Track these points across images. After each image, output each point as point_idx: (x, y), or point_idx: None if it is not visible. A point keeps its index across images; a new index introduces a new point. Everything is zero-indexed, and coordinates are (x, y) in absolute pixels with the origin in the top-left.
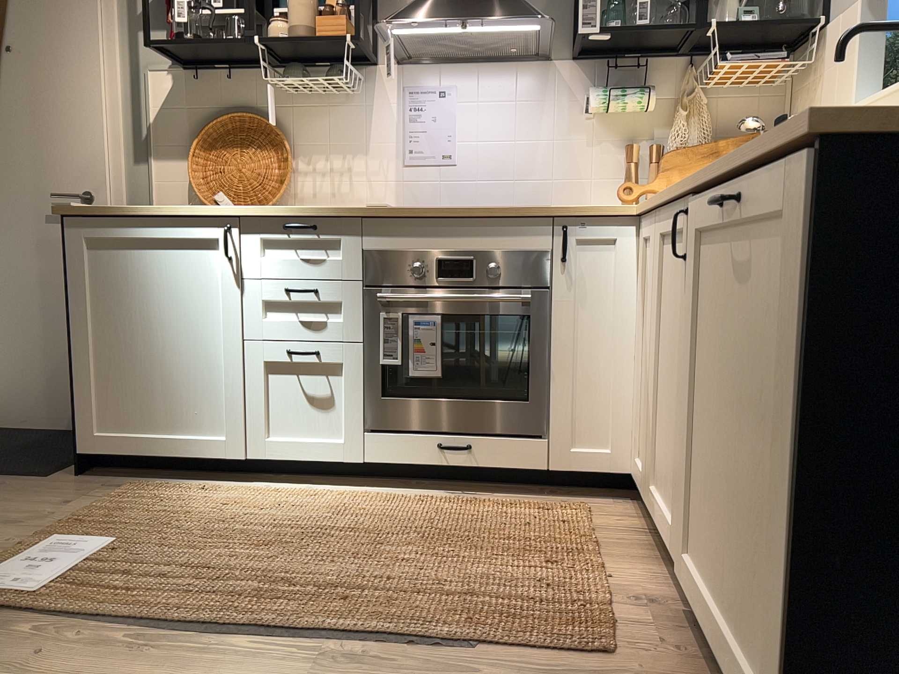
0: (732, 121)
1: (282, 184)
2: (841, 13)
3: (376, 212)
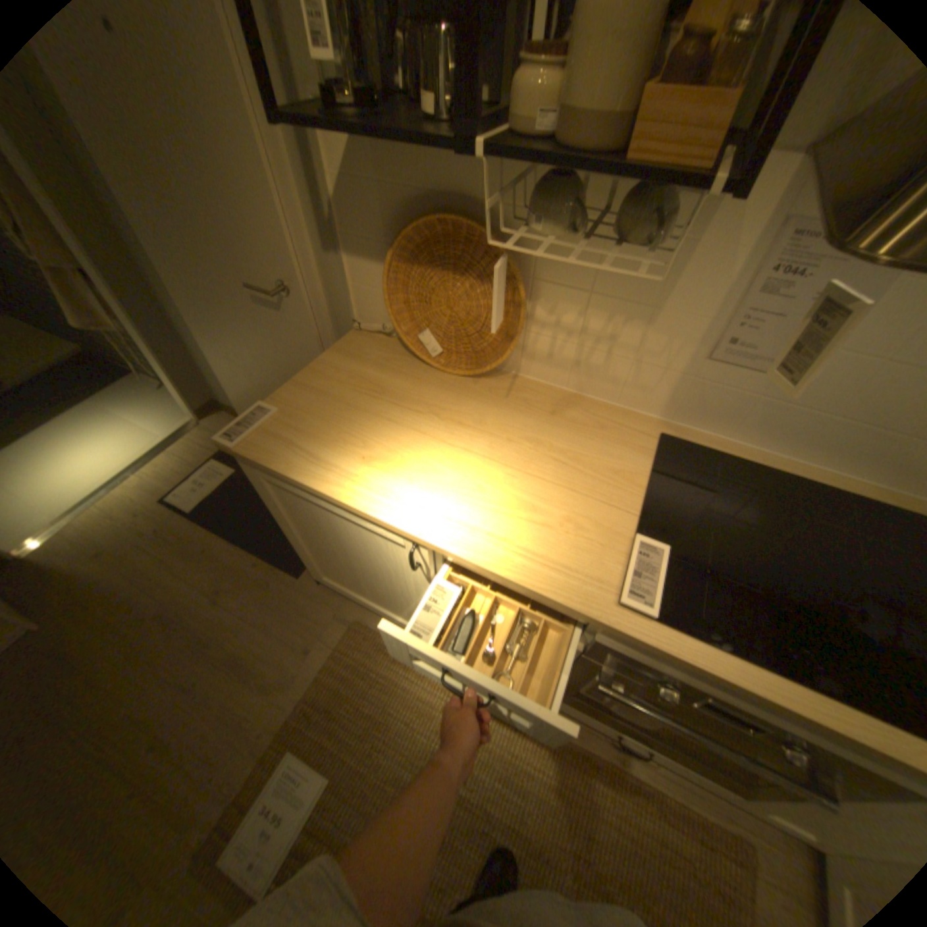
0: None
1: (509, 338)
2: None
3: (636, 641)
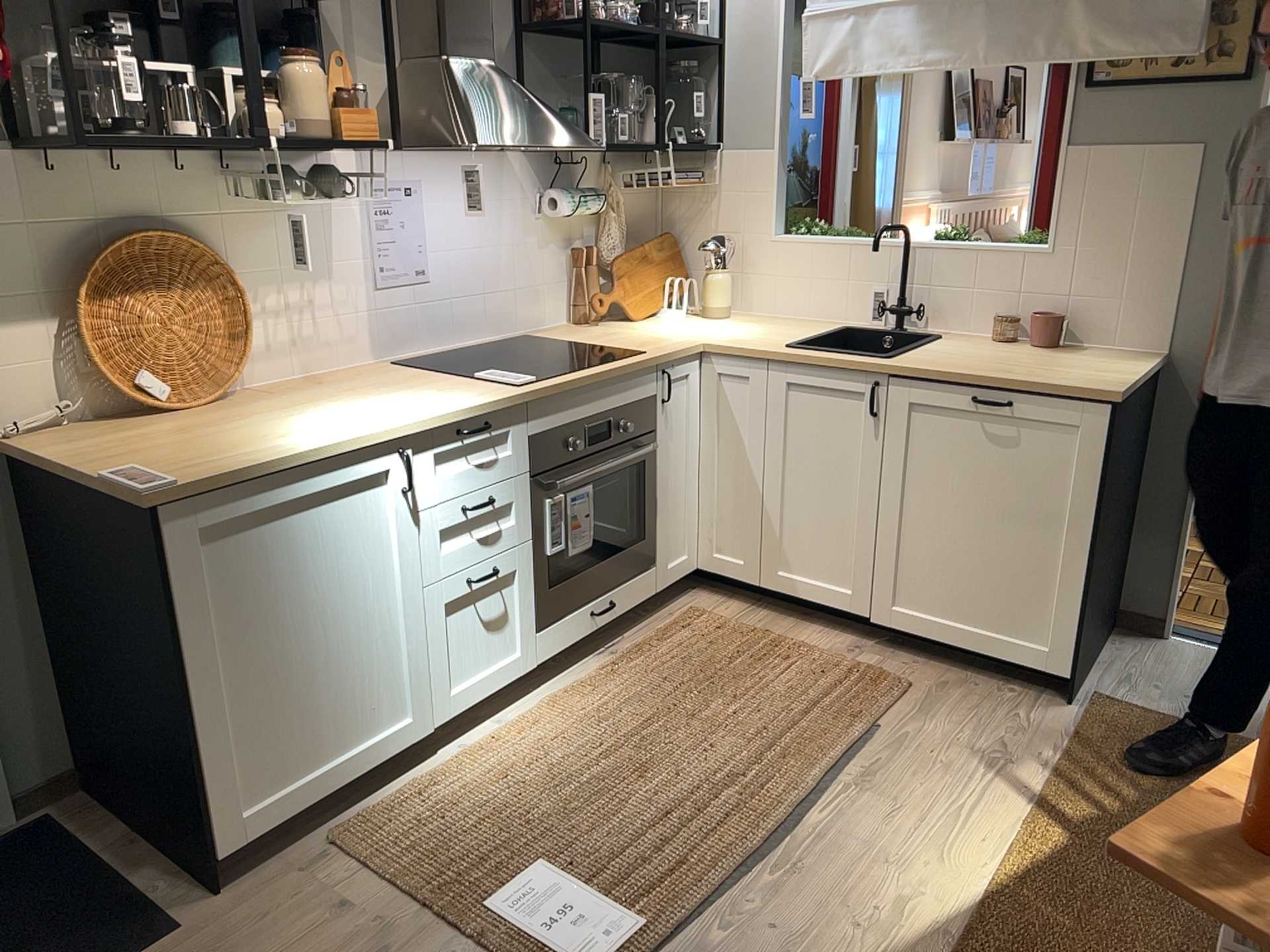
0: (632, 215)
1: (236, 341)
2: (748, 148)
3: (543, 392)
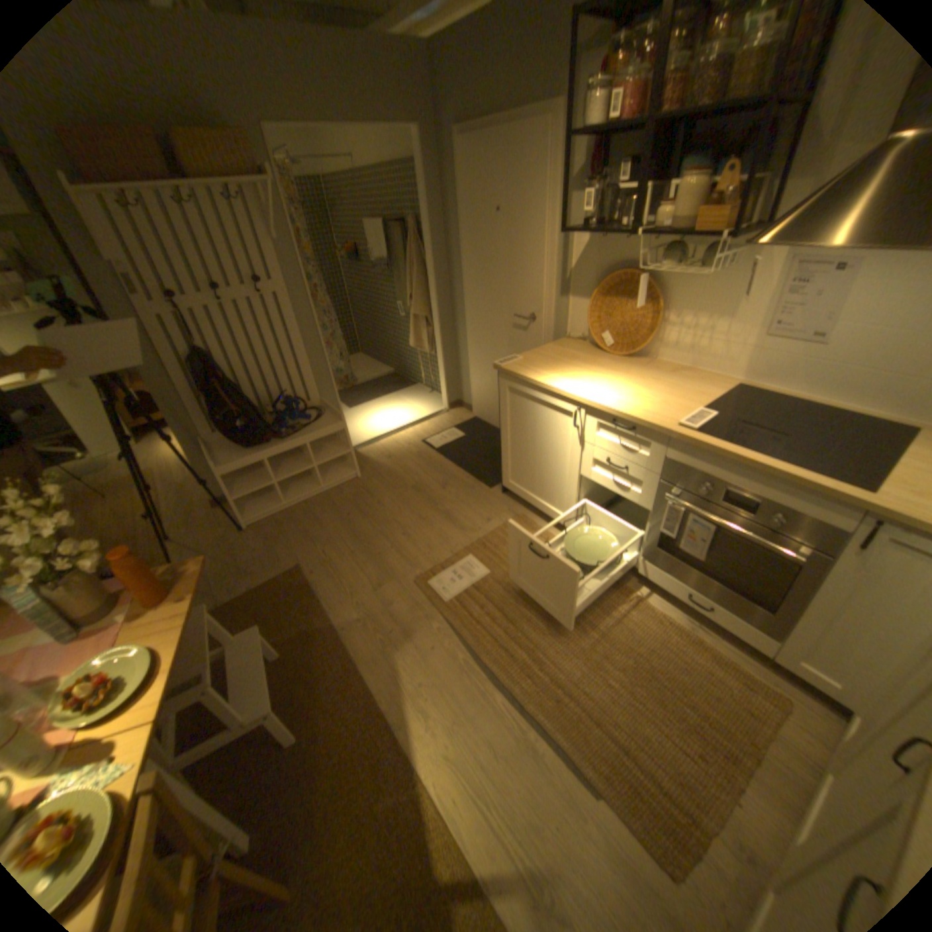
0: None
1: (651, 332)
2: None
3: (681, 437)
